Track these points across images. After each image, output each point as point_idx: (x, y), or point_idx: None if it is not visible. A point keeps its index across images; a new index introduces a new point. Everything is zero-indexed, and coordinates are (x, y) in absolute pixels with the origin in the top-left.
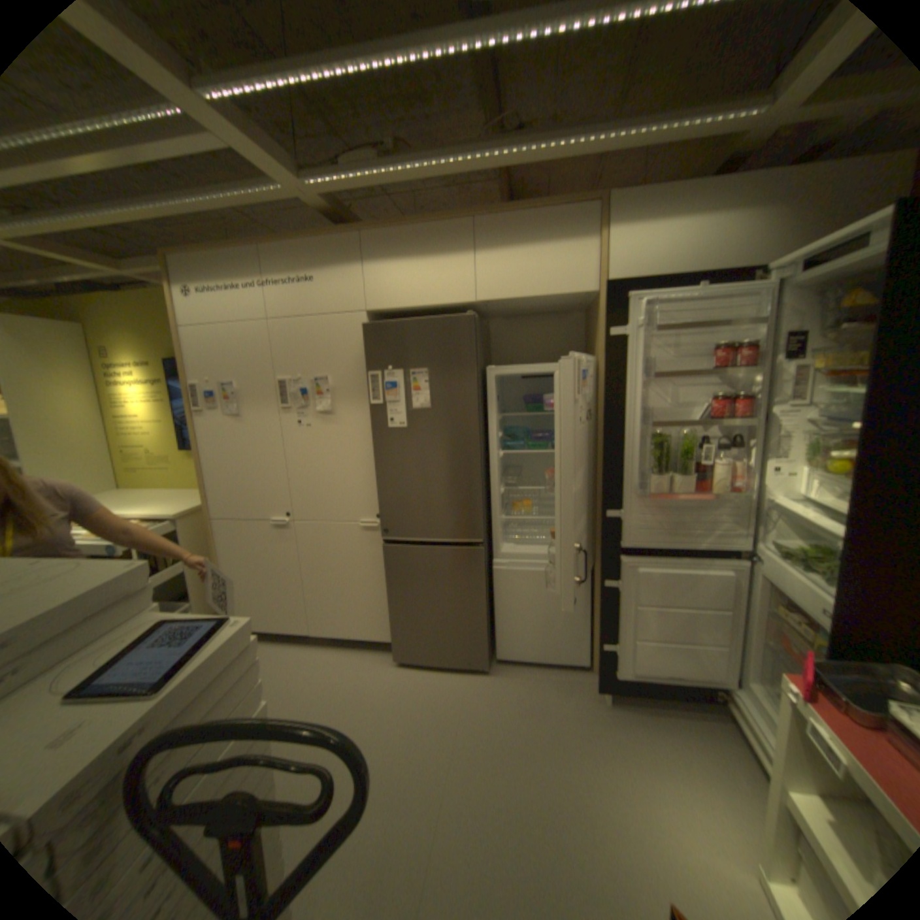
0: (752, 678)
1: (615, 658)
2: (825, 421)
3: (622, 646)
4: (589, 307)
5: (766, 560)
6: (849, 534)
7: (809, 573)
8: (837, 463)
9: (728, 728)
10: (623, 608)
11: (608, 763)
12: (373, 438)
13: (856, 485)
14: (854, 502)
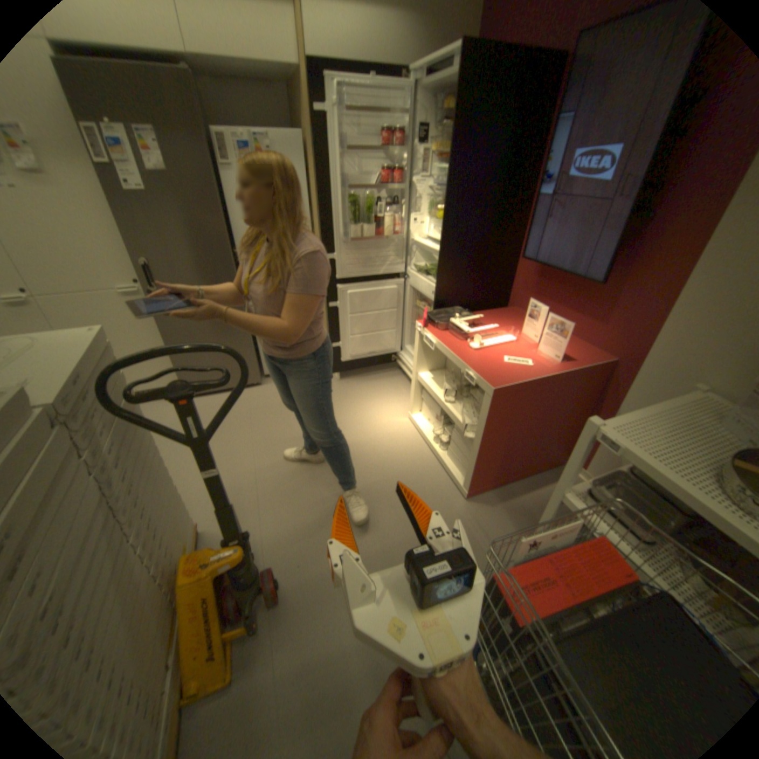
0: (405, 343)
1: (339, 350)
2: (436, 187)
3: (342, 341)
4: (290, 80)
5: (410, 276)
6: (441, 247)
7: (428, 278)
8: (440, 213)
9: (396, 372)
10: (341, 318)
11: (342, 402)
12: (106, 201)
13: (444, 220)
14: (443, 229)
